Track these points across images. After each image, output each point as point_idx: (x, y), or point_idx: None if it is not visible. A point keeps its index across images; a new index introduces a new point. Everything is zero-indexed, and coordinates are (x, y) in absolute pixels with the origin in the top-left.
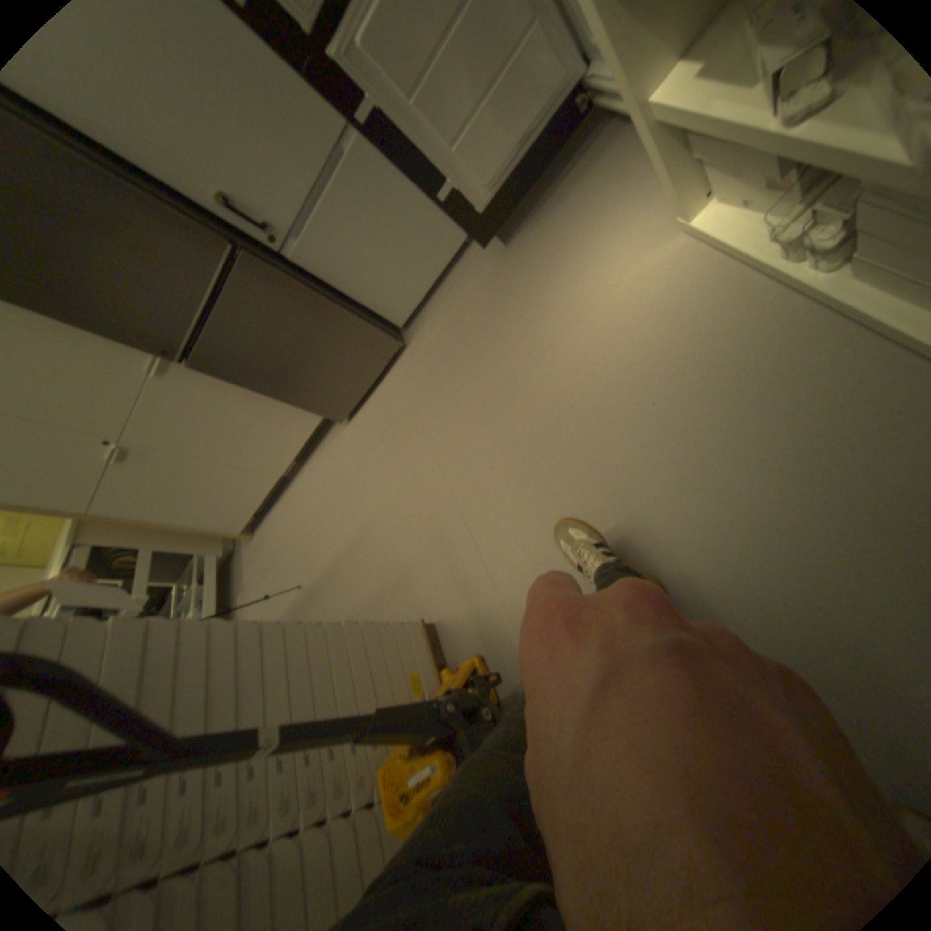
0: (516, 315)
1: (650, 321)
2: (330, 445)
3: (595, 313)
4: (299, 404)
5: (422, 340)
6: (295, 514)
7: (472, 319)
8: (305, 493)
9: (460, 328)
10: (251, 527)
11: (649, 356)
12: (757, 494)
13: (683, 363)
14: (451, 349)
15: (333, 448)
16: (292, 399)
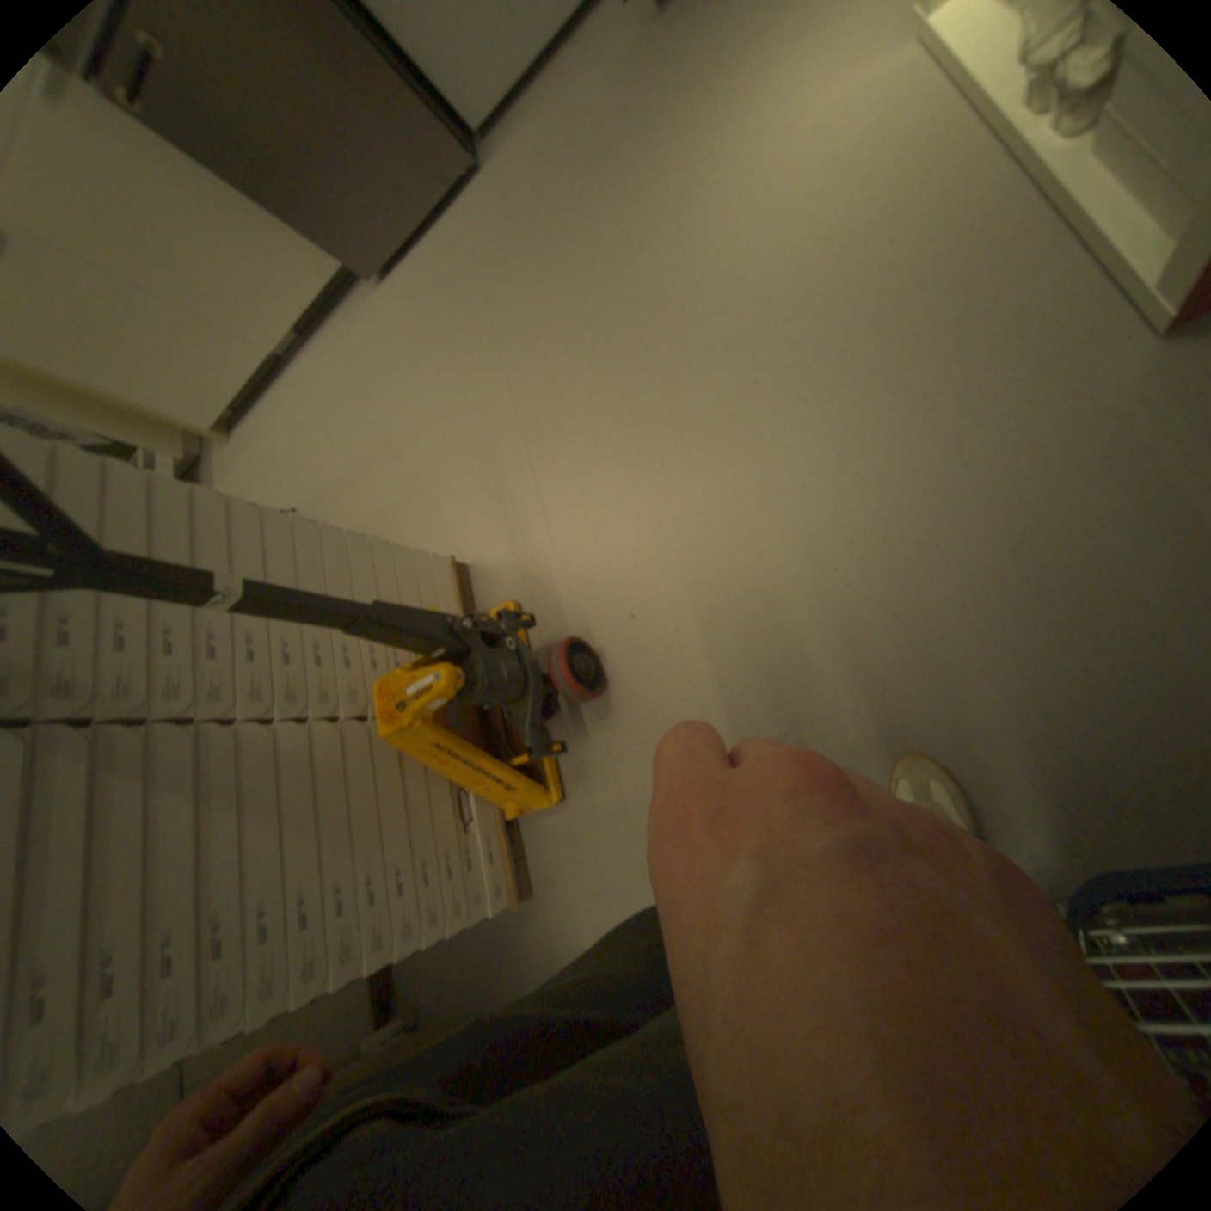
0: (645, 142)
1: (825, 183)
2: (346, 317)
3: (755, 158)
4: (297, 234)
5: (501, 163)
6: (289, 416)
7: (581, 138)
8: (304, 386)
9: (561, 151)
10: (223, 428)
11: (808, 237)
12: (874, 439)
13: (846, 254)
14: (541, 185)
15: (350, 322)
16: (285, 220)
